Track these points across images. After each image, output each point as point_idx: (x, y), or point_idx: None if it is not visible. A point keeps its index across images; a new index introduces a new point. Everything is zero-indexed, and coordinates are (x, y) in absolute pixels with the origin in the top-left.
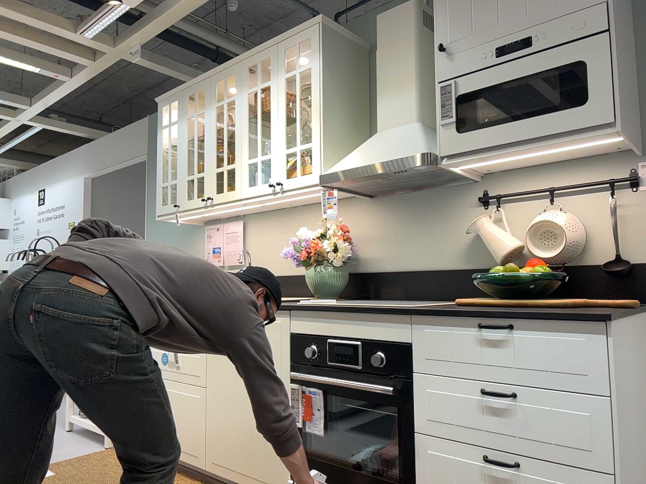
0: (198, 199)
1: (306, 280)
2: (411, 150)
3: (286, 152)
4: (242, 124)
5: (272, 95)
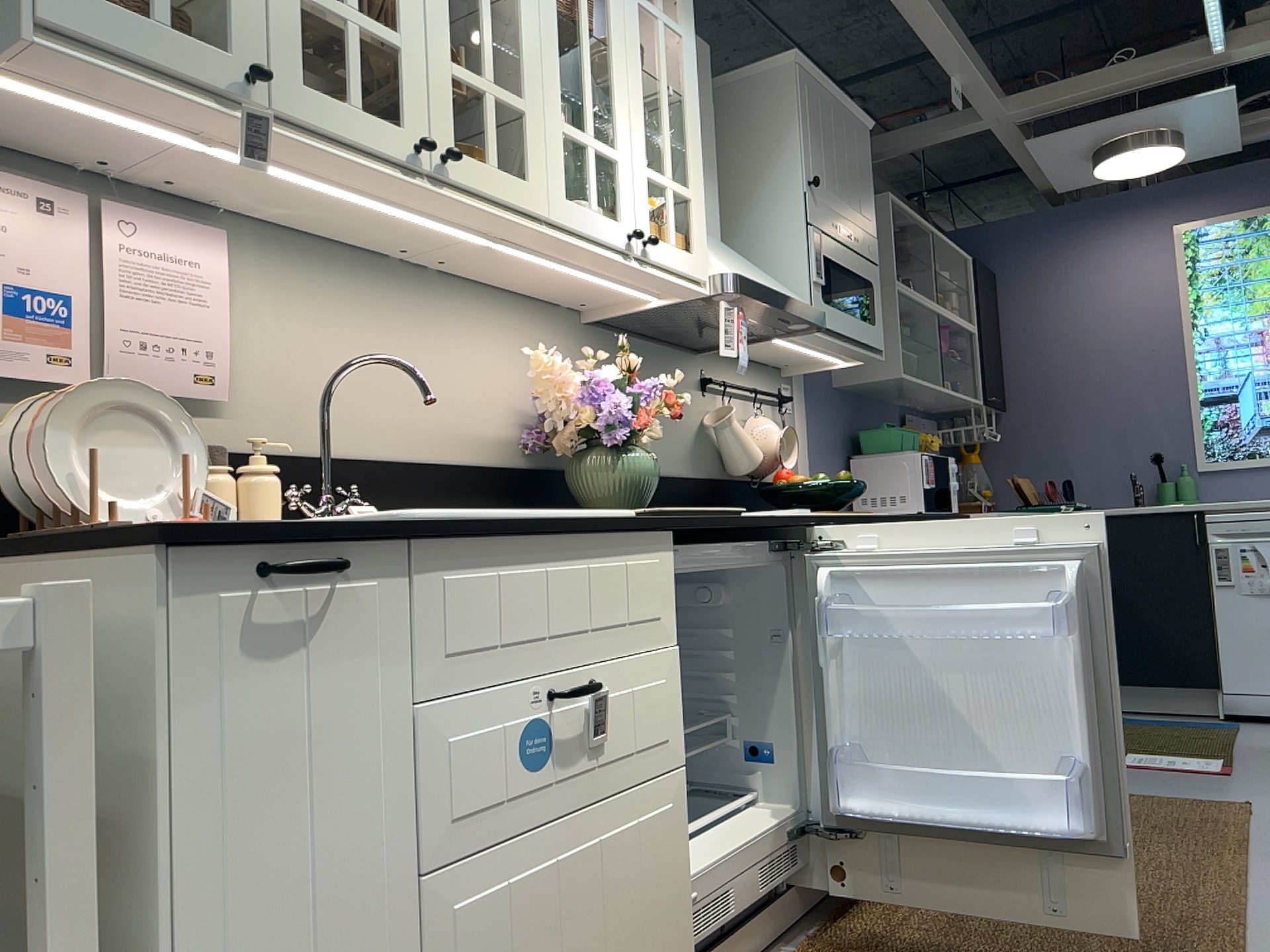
0: (376, 119)
1: (617, 476)
2: (803, 300)
3: (651, 177)
4: (545, 7)
5: (616, 13)
